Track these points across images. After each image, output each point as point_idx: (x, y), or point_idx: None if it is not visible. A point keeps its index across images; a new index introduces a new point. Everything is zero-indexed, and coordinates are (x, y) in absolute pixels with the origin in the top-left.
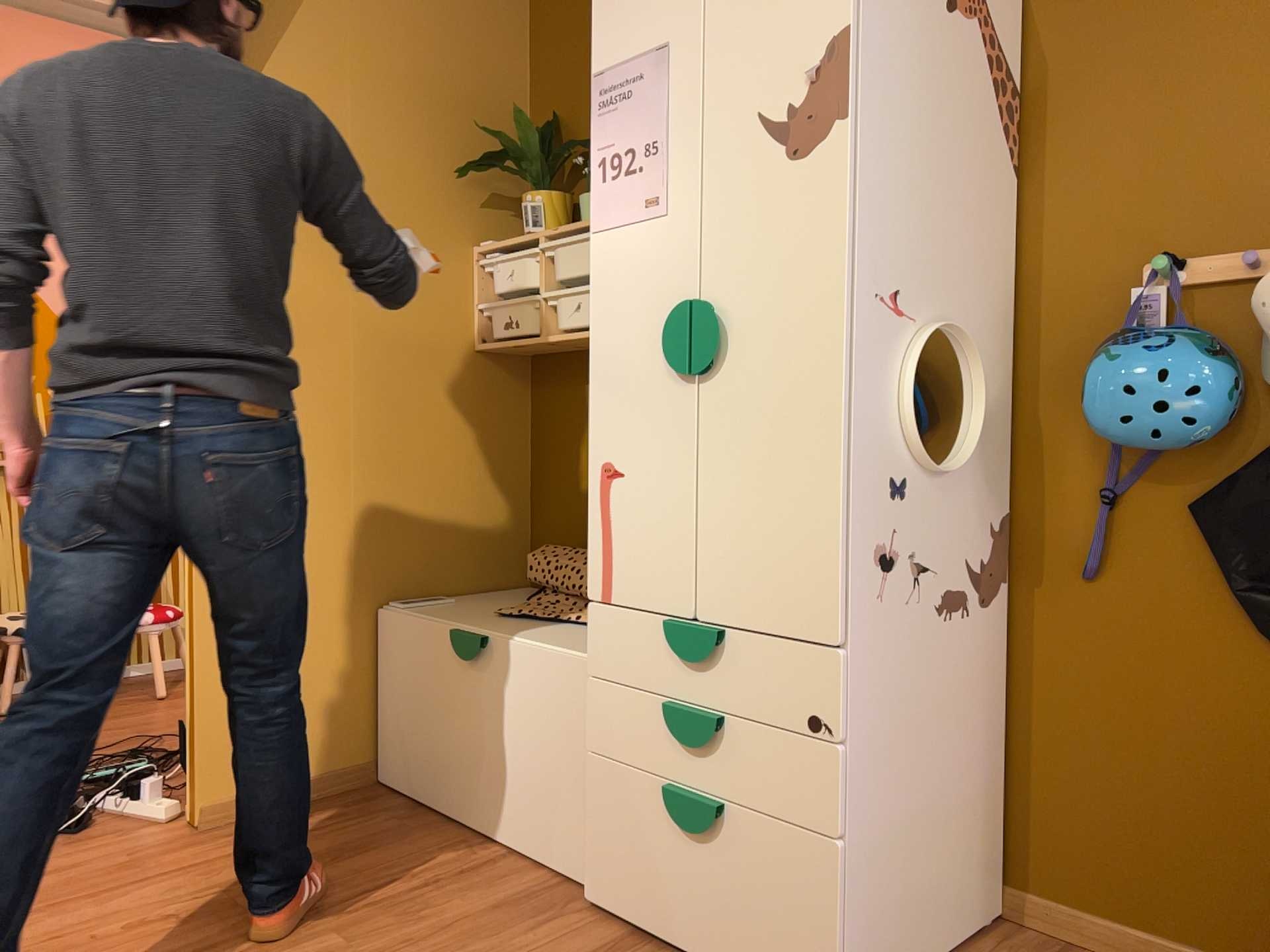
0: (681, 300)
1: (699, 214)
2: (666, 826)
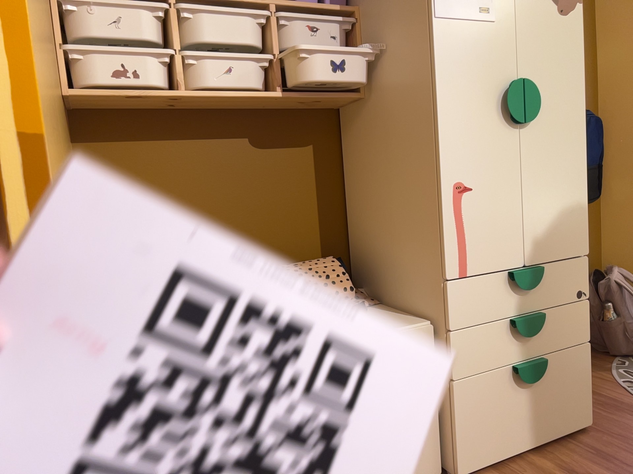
0: (507, 79)
1: (515, 28)
2: (512, 390)
